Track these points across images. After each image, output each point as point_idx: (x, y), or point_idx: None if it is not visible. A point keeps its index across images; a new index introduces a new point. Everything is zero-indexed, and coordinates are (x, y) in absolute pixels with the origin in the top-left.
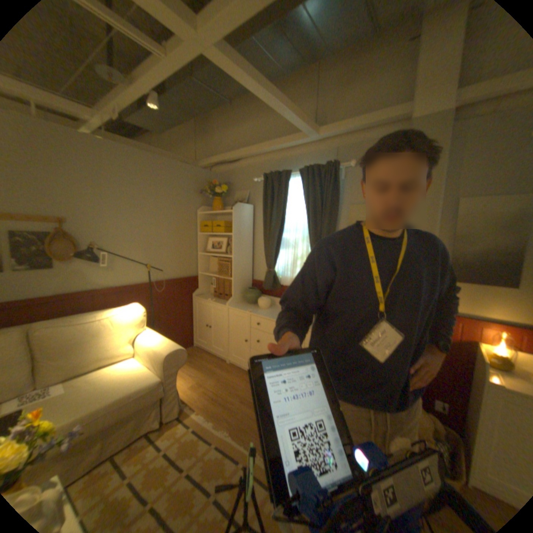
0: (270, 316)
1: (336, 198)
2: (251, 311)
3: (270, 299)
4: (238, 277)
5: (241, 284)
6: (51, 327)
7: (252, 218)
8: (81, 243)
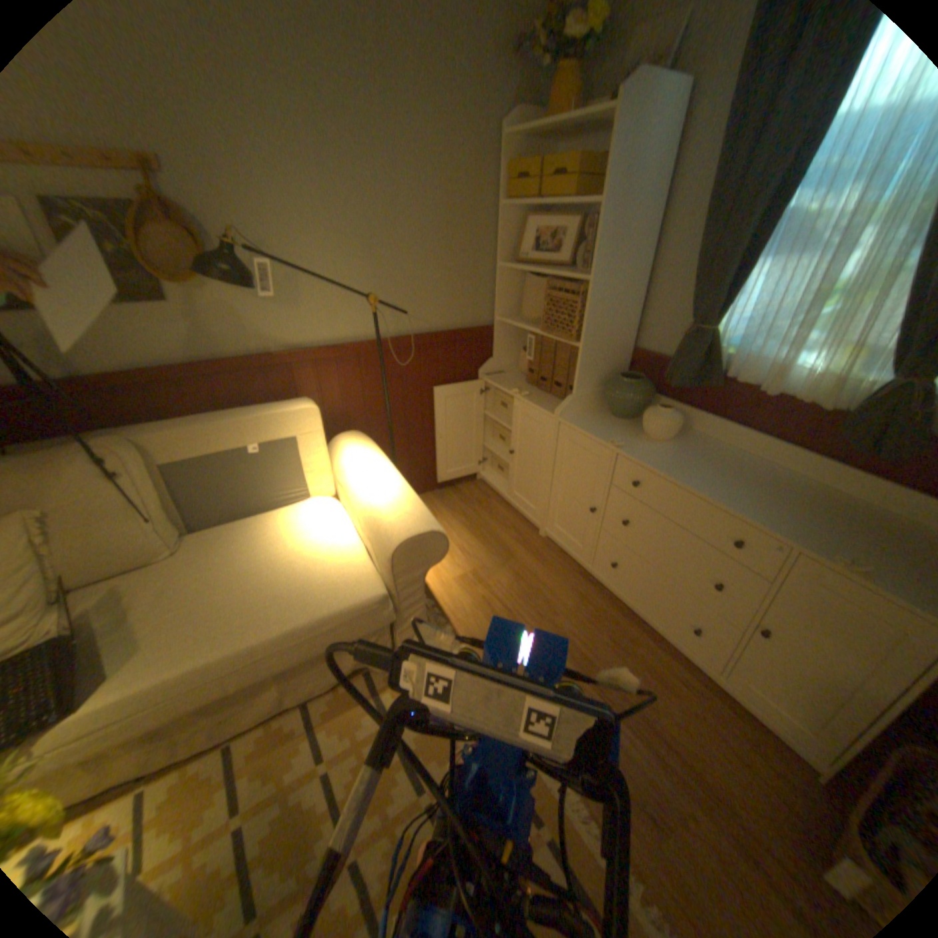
0: (677, 470)
1: None
2: (623, 444)
3: (682, 414)
4: (598, 339)
5: (602, 359)
6: (166, 442)
7: (679, 132)
8: (212, 229)
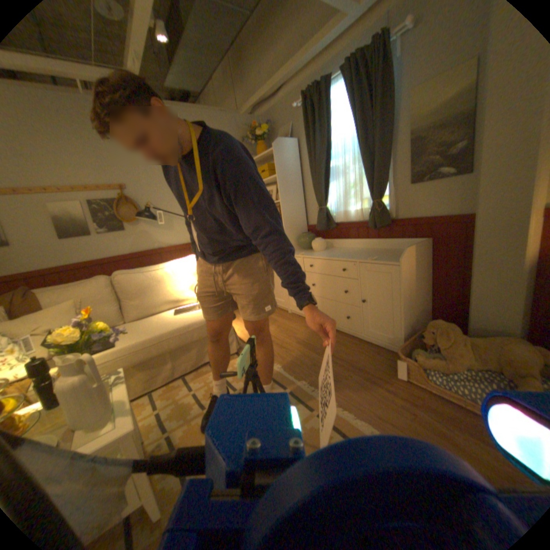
0: (322, 255)
1: (391, 86)
2: (303, 253)
3: (324, 240)
4: (289, 222)
5: (294, 230)
6: (126, 272)
7: (297, 153)
8: (141, 205)
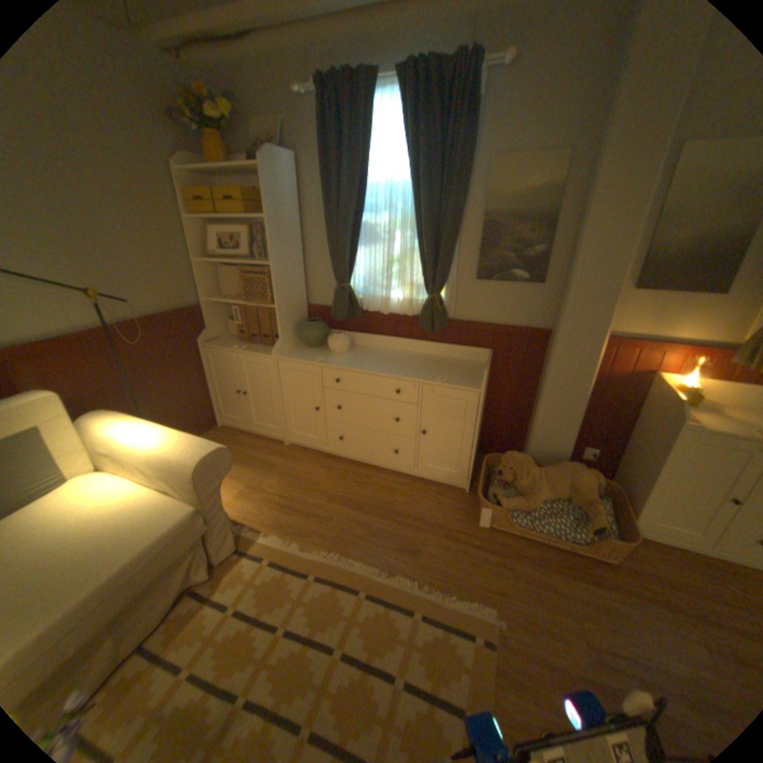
0: (357, 365)
1: (473, 139)
2: (323, 360)
3: (348, 336)
4: (285, 301)
5: (291, 314)
6: None
7: (296, 180)
8: None
